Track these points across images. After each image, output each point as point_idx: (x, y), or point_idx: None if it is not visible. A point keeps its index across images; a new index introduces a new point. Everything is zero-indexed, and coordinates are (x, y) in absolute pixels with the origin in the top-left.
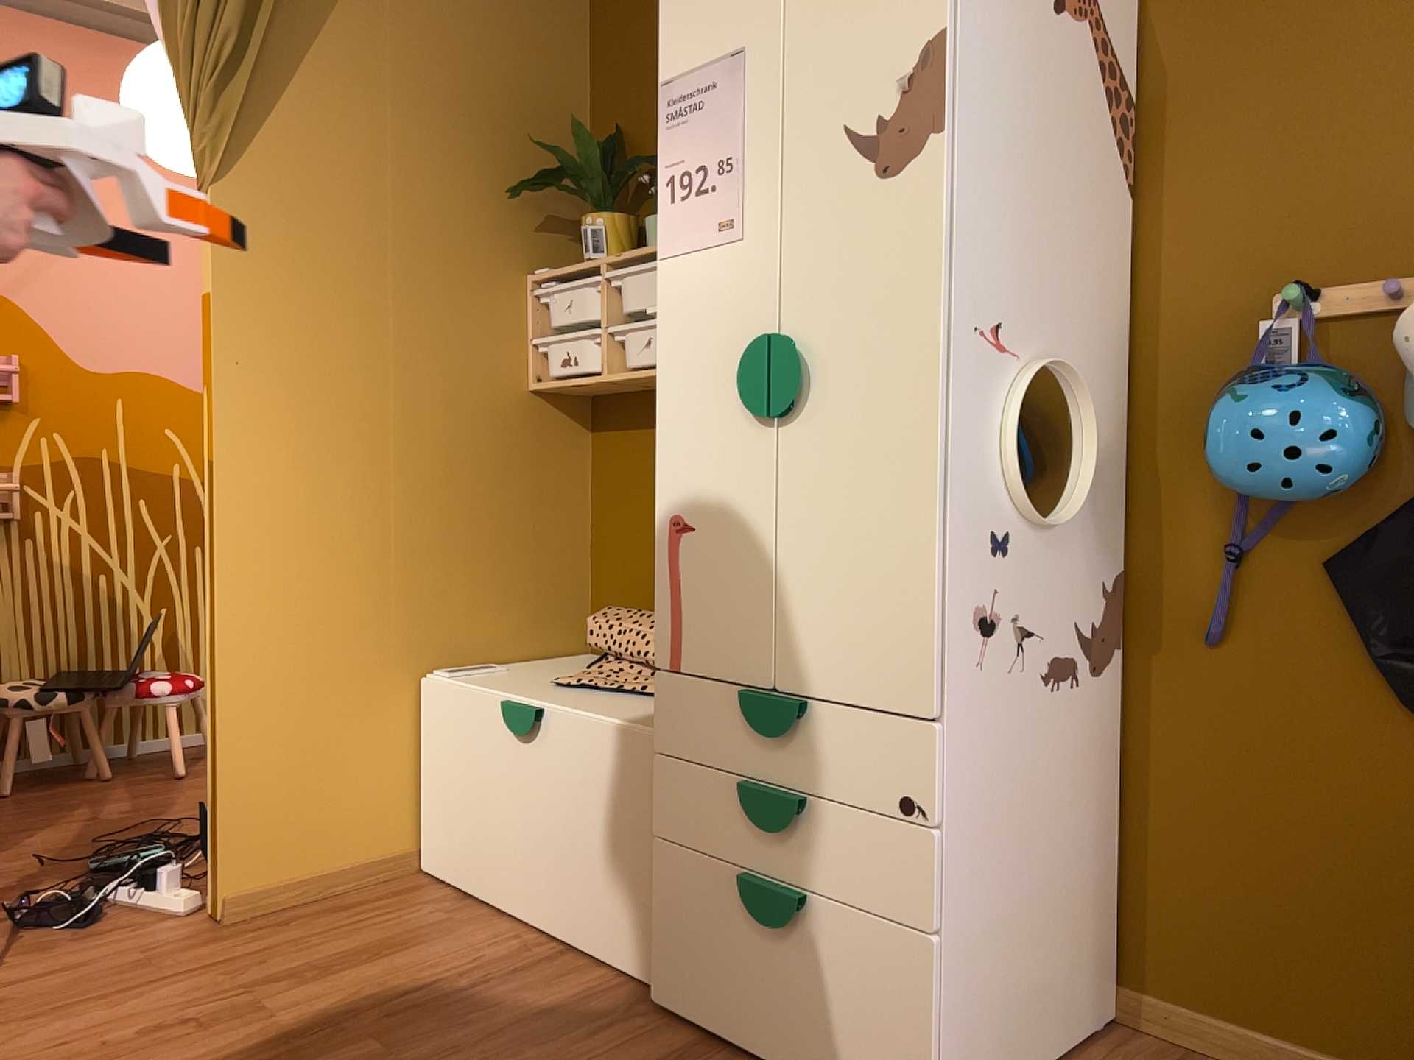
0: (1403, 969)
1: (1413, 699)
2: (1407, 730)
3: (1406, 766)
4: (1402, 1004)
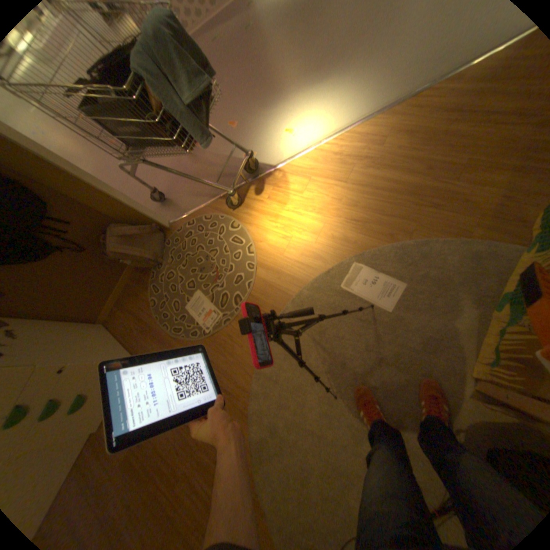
0: (98, 276)
1: (38, 260)
2: (45, 263)
3: (54, 265)
4: (105, 278)
